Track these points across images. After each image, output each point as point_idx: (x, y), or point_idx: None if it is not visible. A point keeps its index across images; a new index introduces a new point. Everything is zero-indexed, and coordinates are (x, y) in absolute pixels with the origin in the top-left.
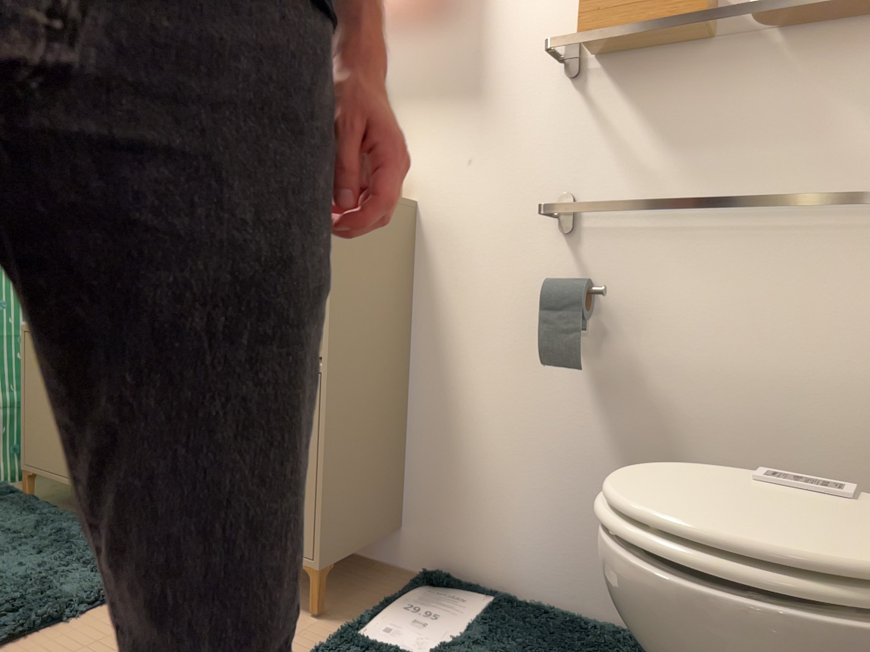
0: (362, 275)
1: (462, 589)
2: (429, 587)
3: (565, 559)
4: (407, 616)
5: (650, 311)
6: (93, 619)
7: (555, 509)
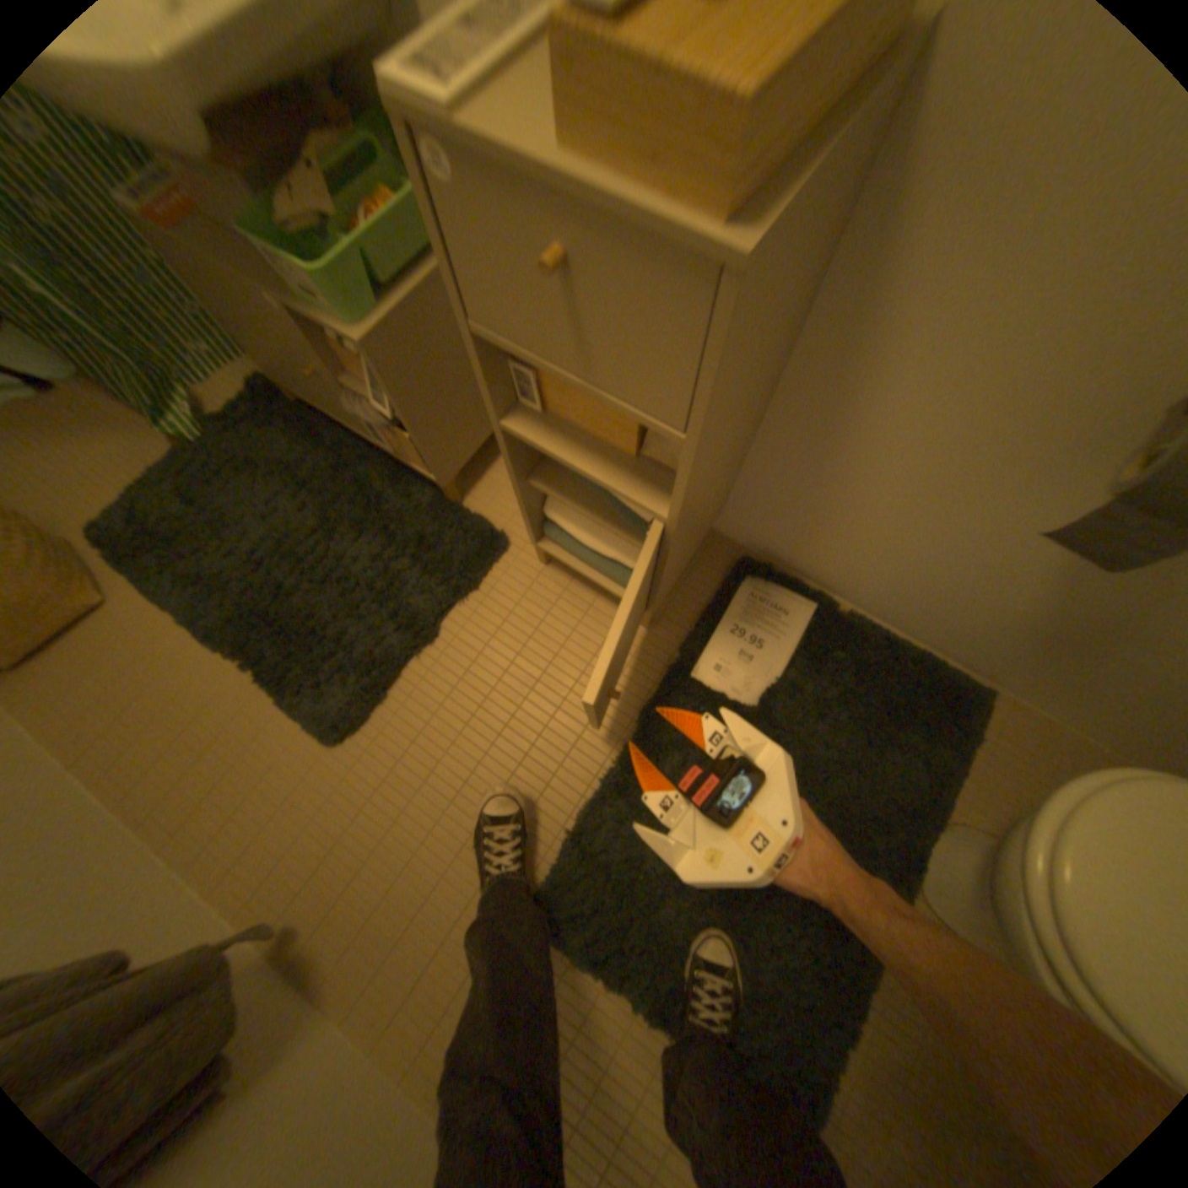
0: (758, 358)
1: (786, 588)
2: (752, 577)
3: (911, 602)
4: (737, 642)
5: None
6: (454, 635)
7: (928, 576)
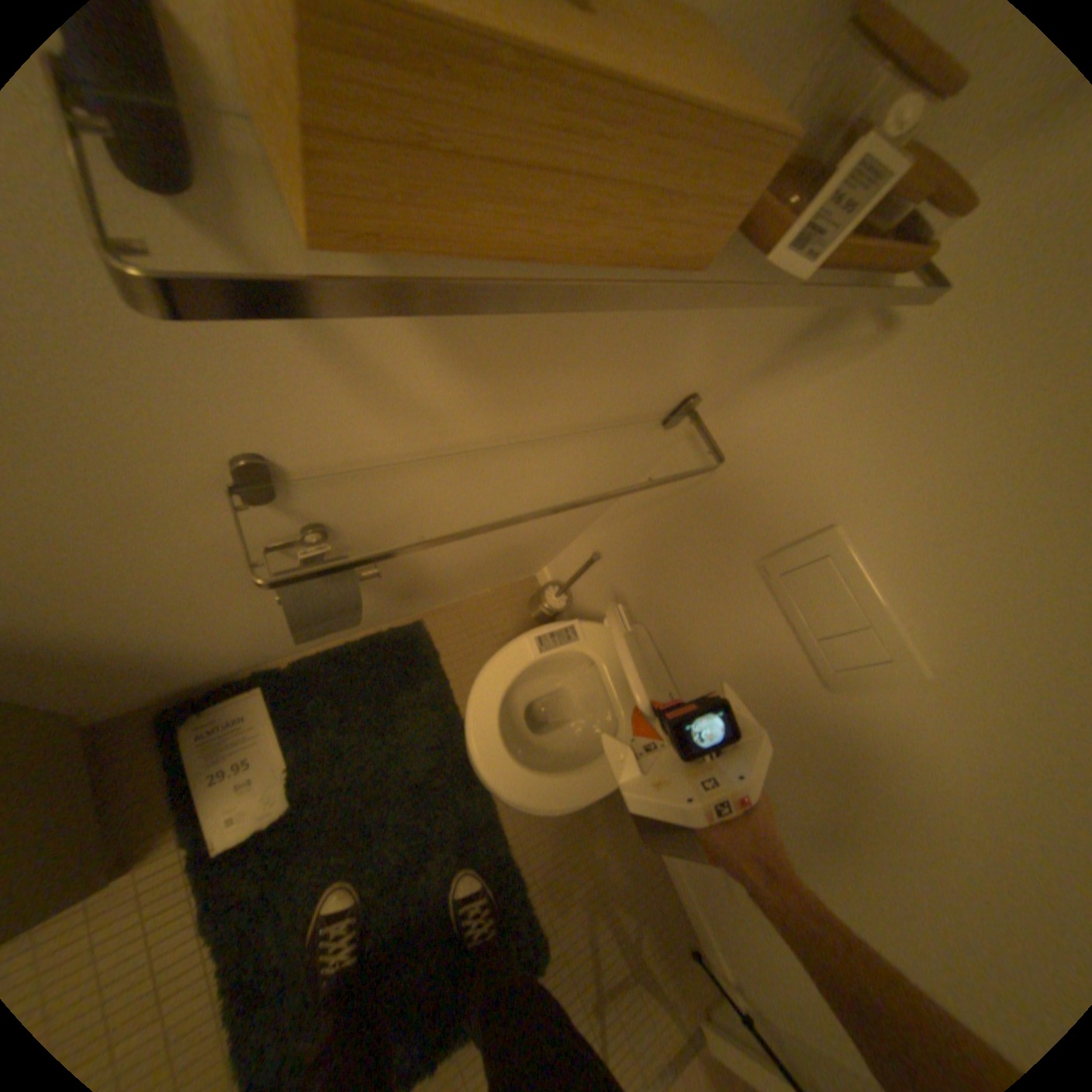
0: None
1: (220, 703)
2: (181, 725)
3: None
4: (221, 789)
5: (406, 518)
6: None
7: None
